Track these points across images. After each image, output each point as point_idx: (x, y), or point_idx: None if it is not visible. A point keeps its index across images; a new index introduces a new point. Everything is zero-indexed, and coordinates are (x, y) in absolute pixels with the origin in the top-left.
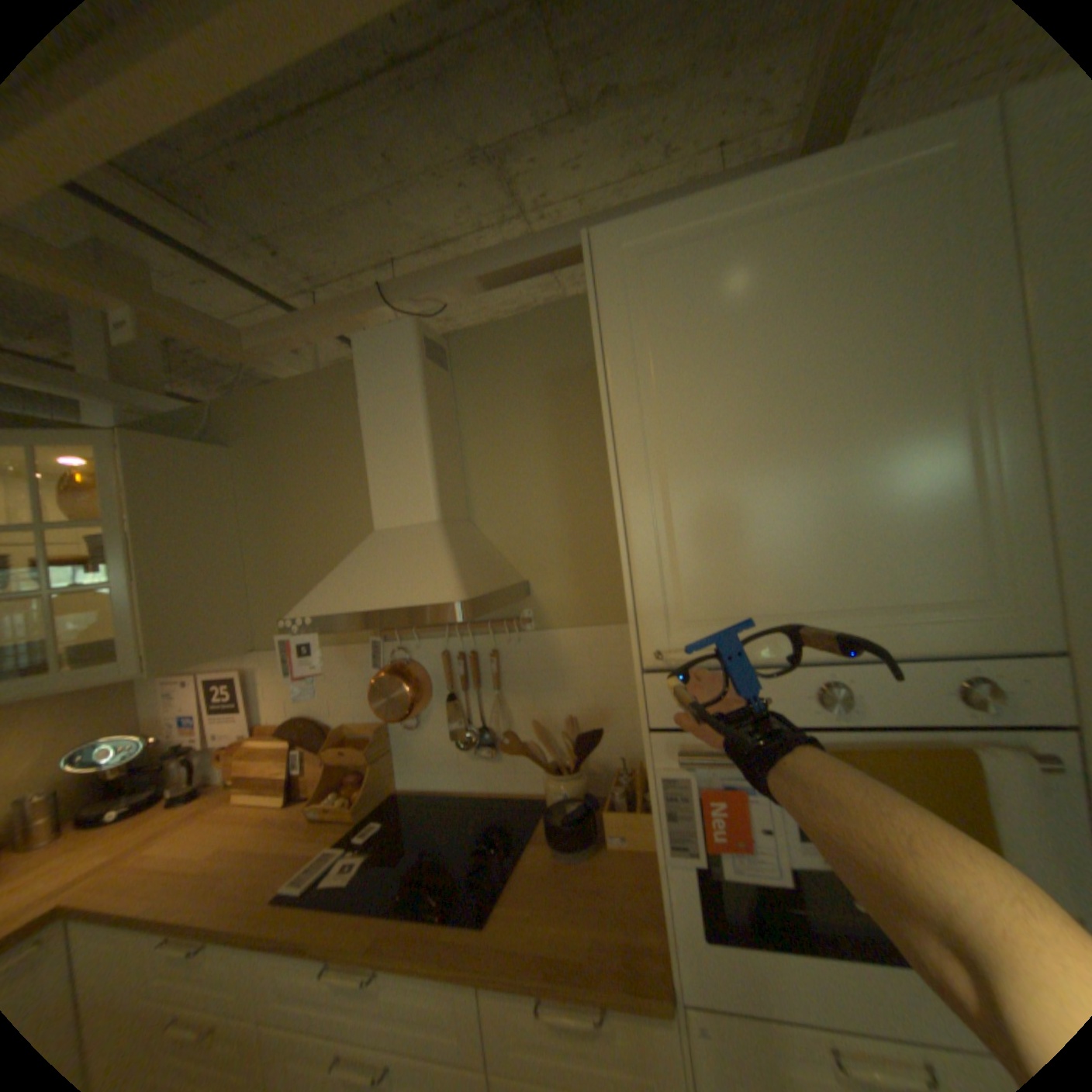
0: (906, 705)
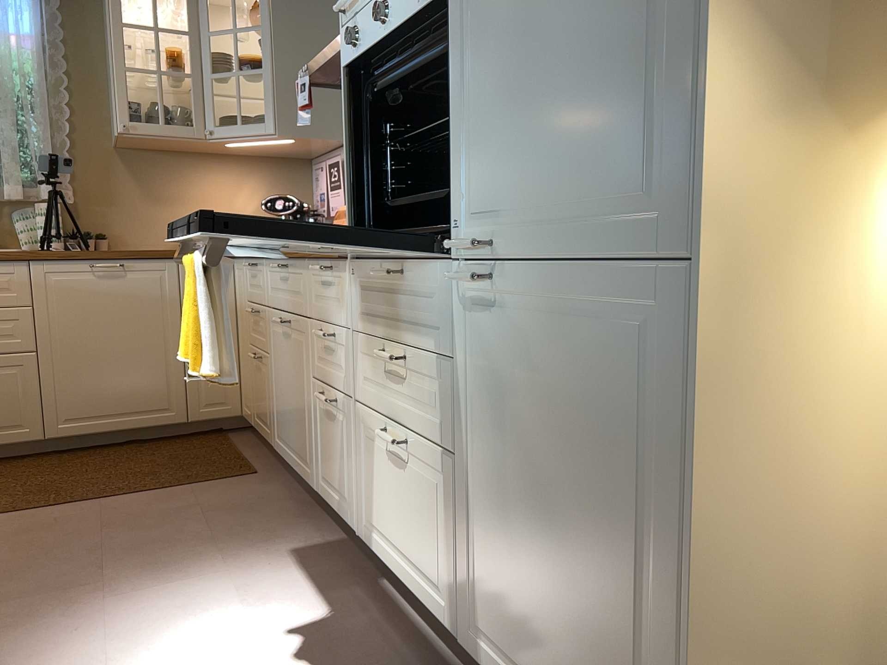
0: (406, 5)
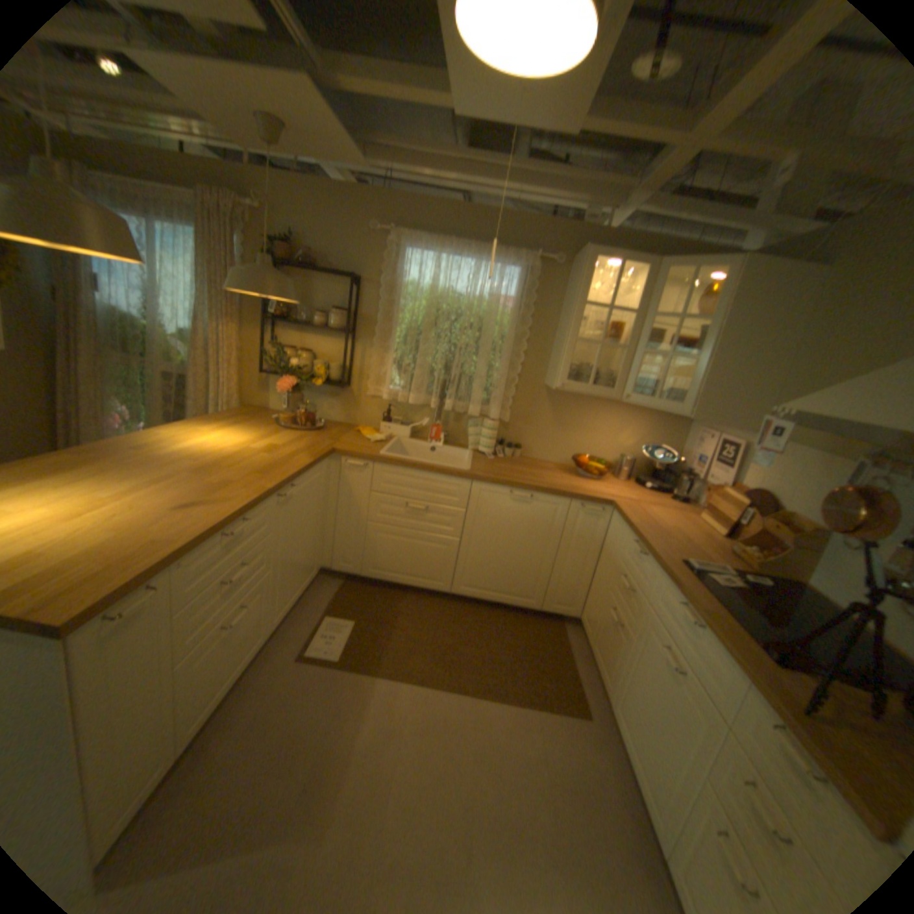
0: None
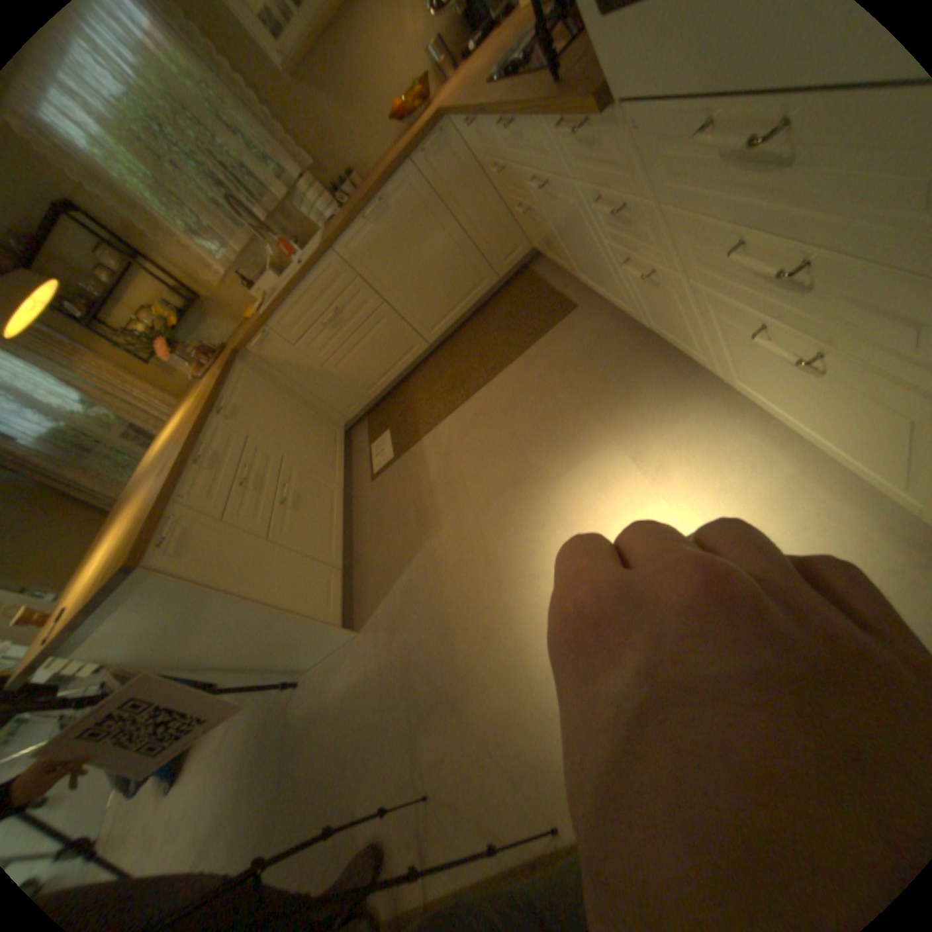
0: None
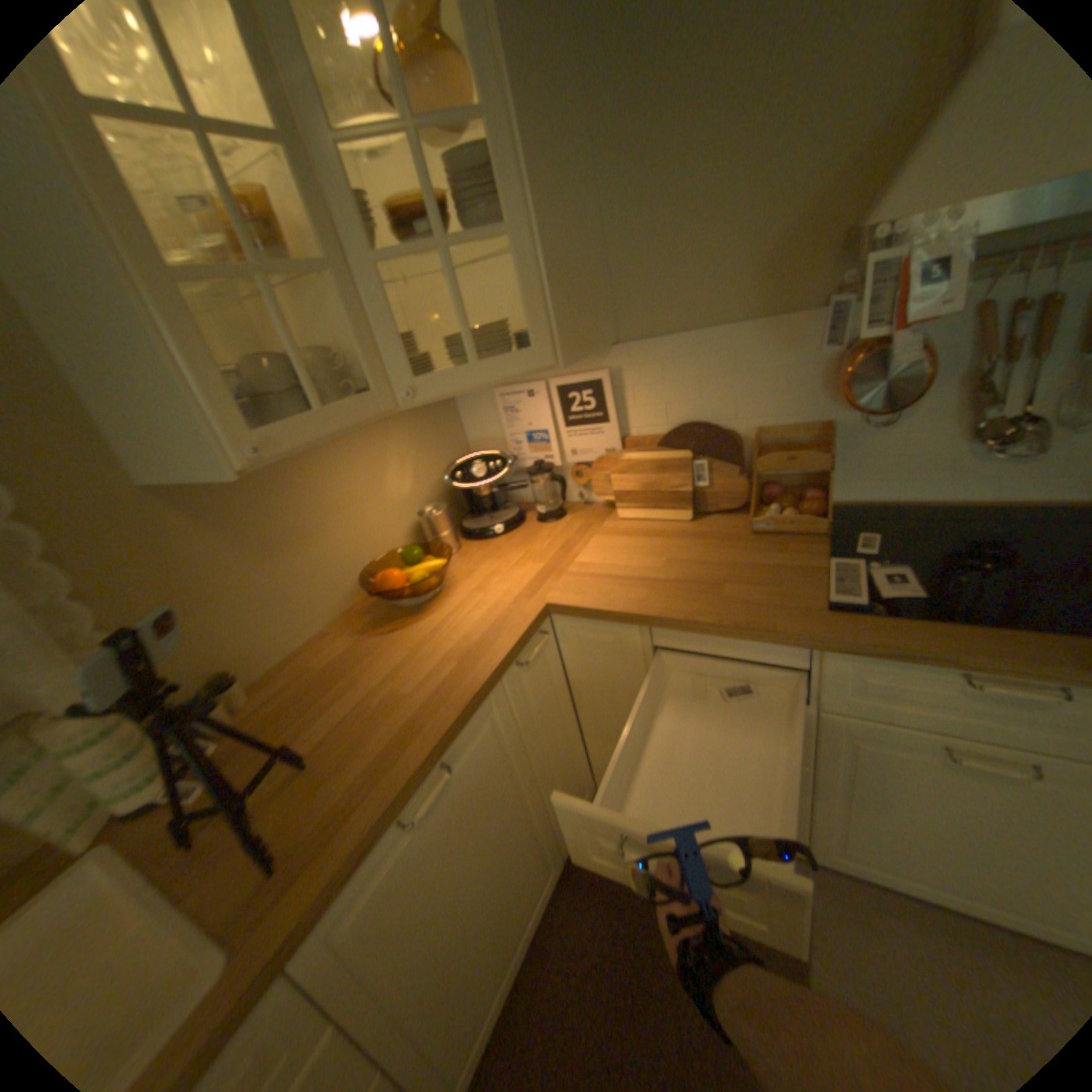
0: None
